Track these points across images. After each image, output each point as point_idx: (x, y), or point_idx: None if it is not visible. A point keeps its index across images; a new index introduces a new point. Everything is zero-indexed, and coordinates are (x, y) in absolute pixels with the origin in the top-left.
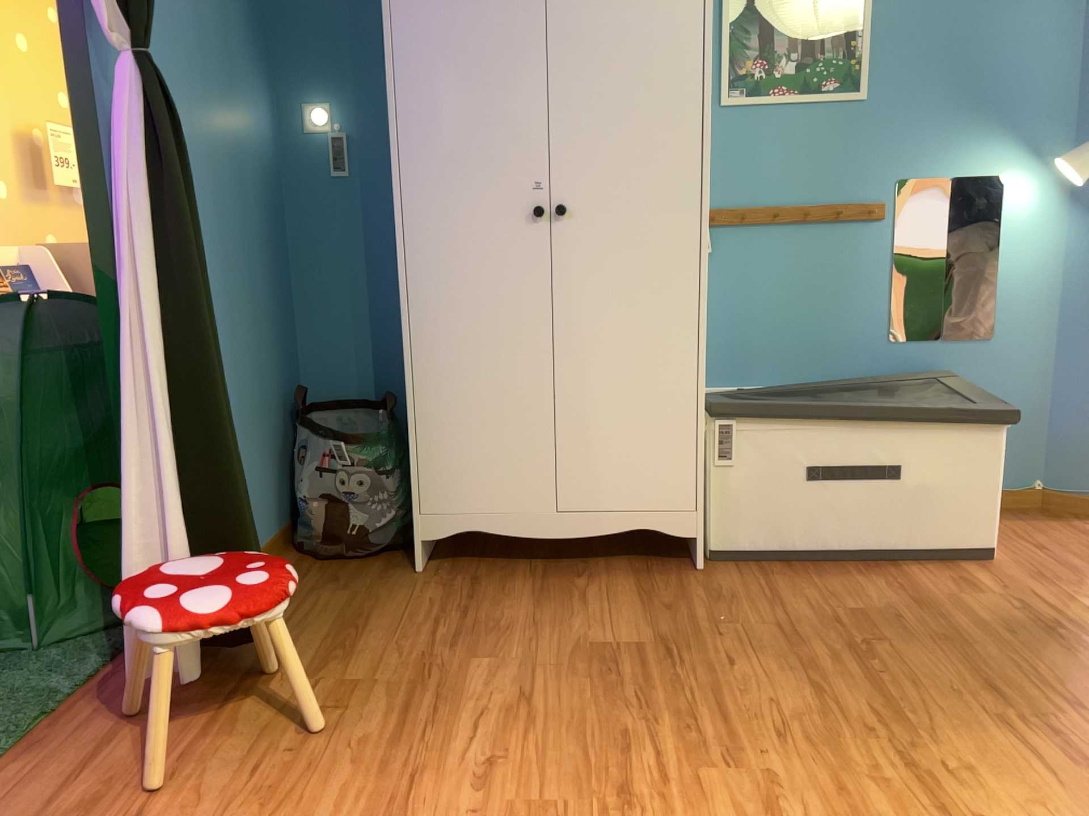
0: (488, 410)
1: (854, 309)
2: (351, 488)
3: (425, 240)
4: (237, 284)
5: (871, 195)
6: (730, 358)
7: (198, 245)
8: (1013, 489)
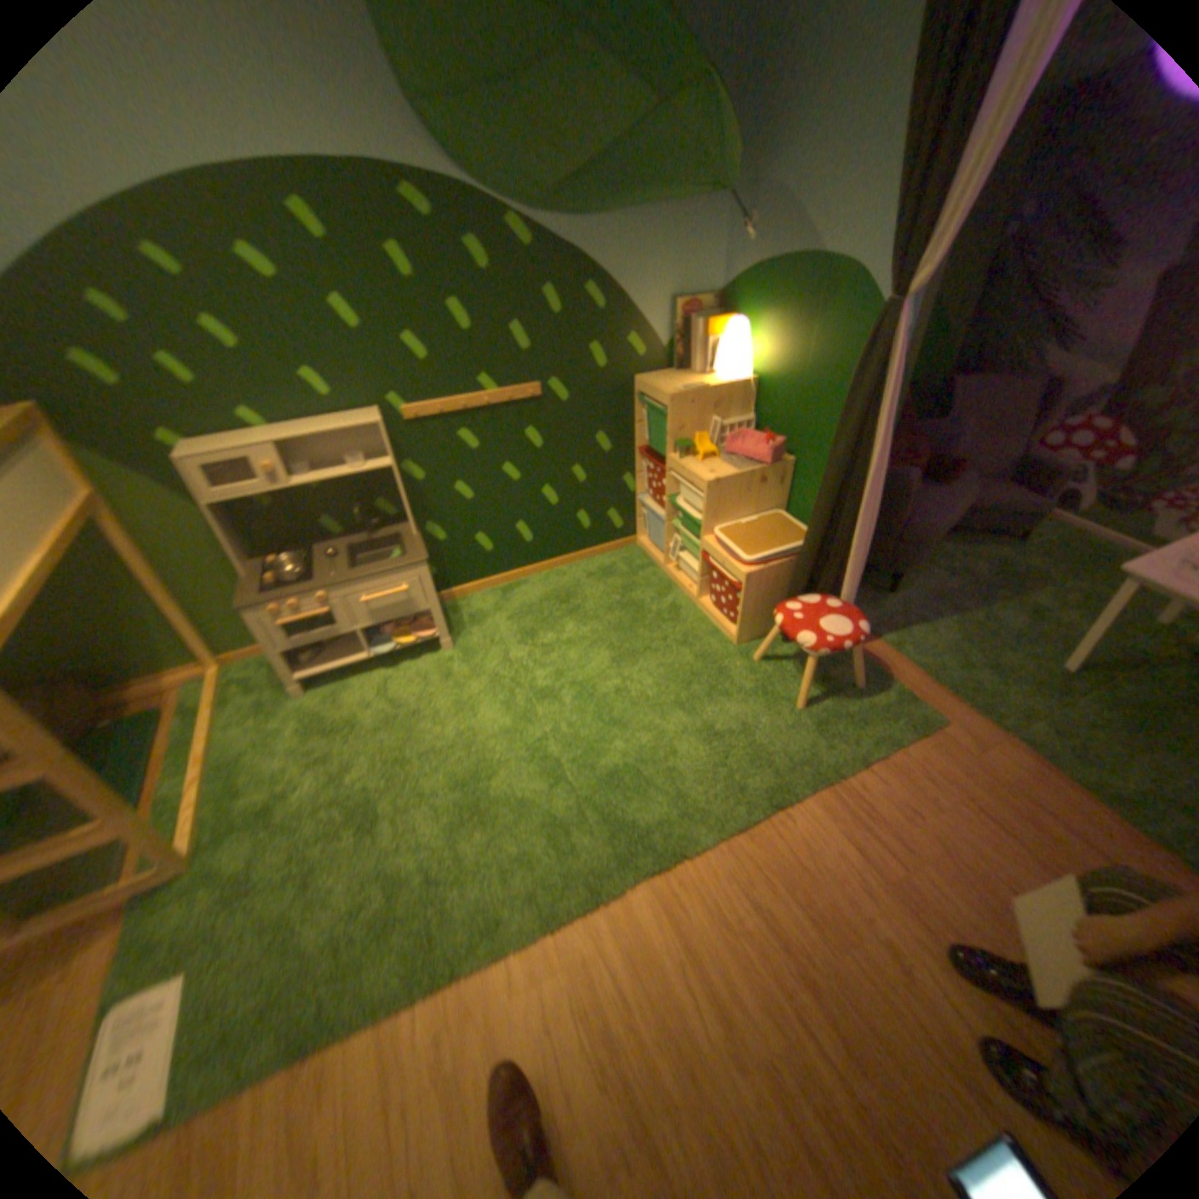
0: None
1: None
2: None
3: None
4: None
5: None
6: None
7: None
8: None
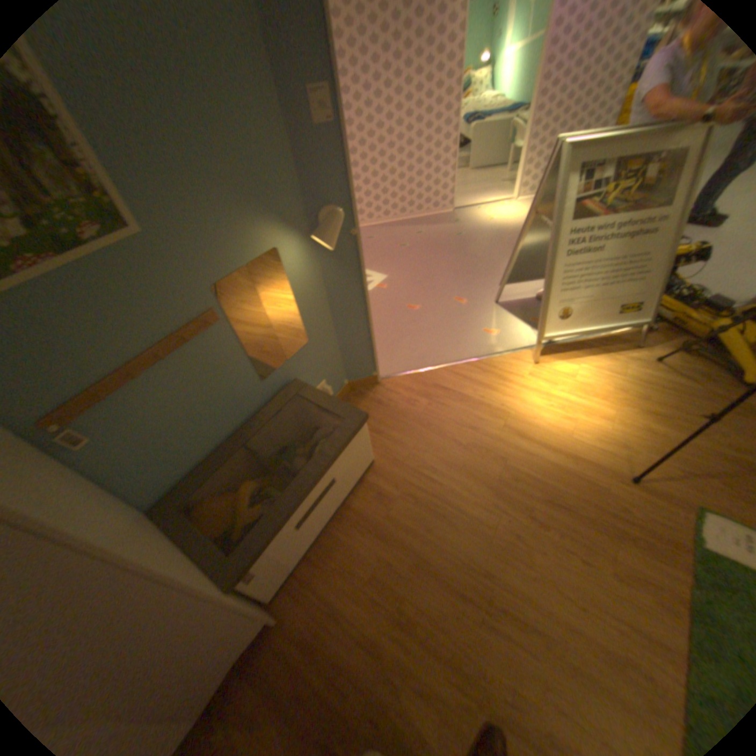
0: None
1: (231, 381)
2: None
3: None
4: None
5: (197, 306)
6: (168, 472)
7: None
8: (337, 391)
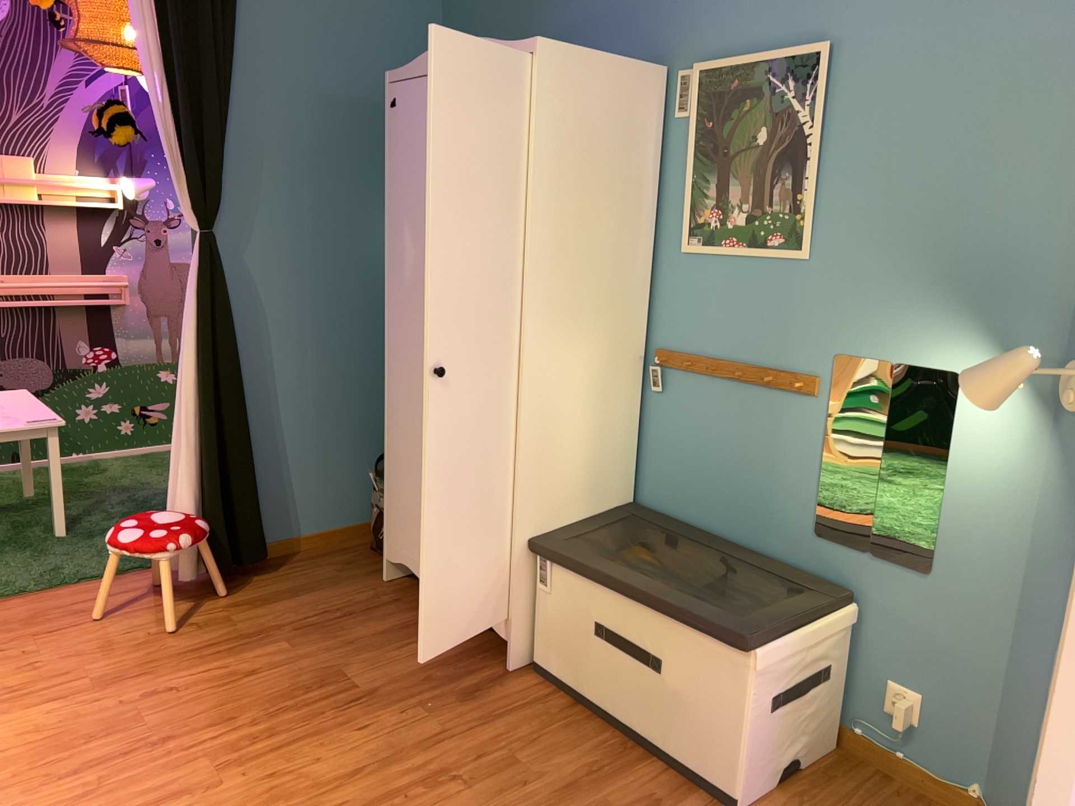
0: (414, 480)
1: (781, 485)
2: (382, 507)
3: (395, 347)
4: (343, 352)
5: (807, 365)
6: (672, 498)
7: (231, 339)
8: (940, 775)
